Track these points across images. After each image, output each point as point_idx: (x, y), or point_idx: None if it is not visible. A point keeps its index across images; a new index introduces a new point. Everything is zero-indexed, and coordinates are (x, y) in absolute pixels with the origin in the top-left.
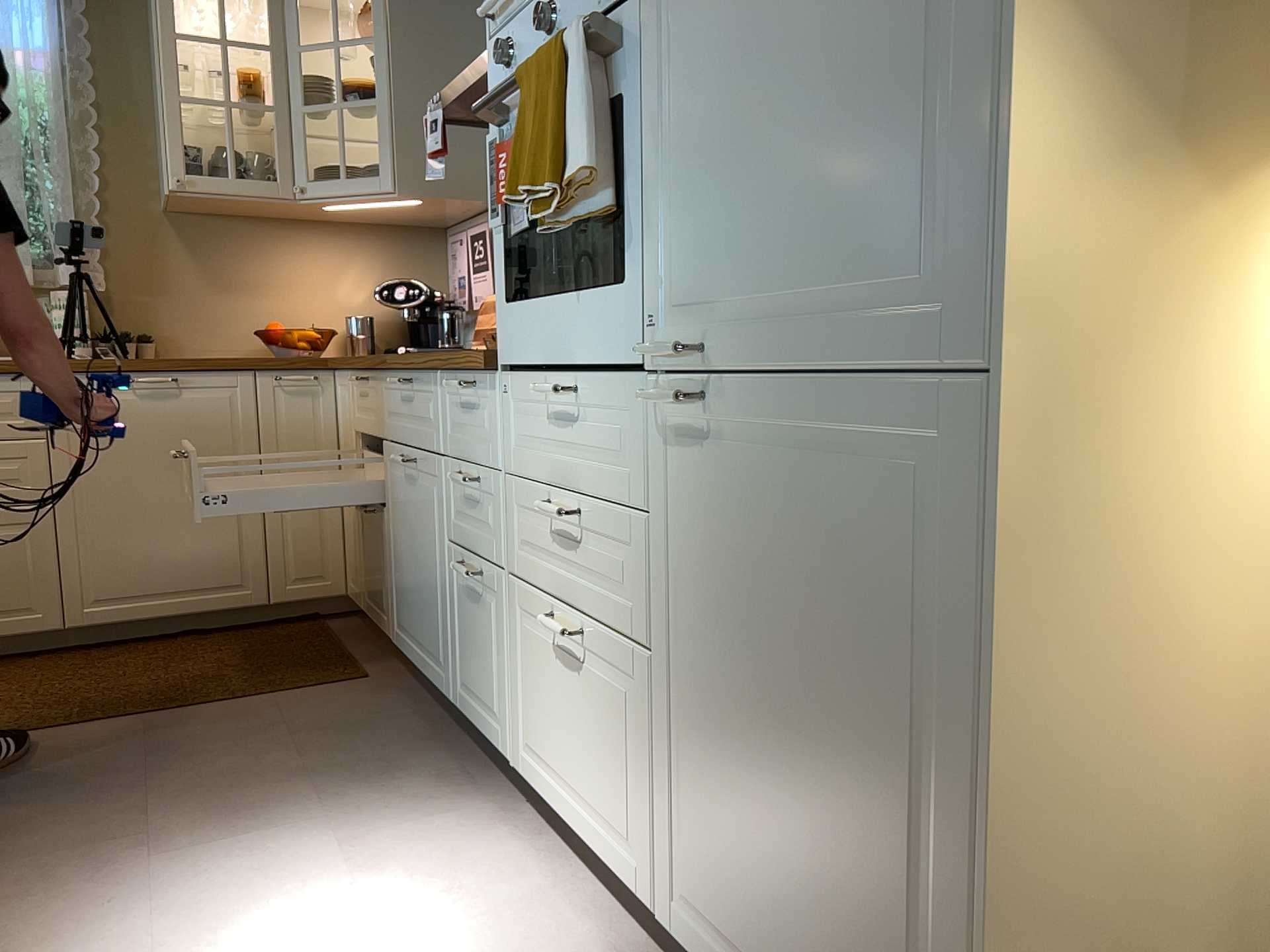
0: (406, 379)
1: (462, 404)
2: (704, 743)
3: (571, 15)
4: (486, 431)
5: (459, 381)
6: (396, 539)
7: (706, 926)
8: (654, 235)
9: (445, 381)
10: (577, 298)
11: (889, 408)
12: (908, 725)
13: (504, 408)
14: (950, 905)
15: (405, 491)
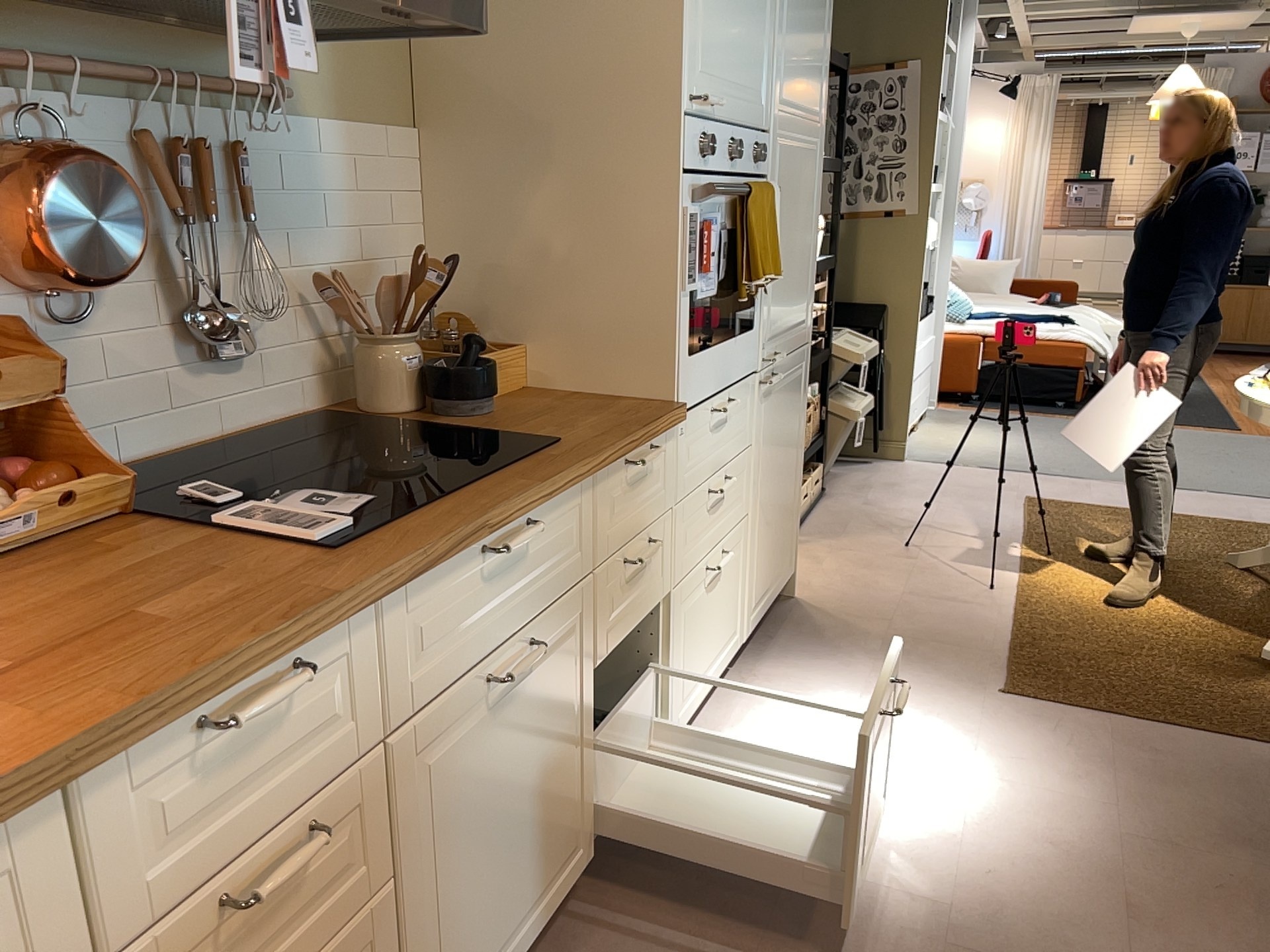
0: (529, 523)
1: (634, 479)
2: (761, 523)
3: (739, 162)
4: (657, 484)
5: (628, 458)
6: (450, 863)
7: (756, 602)
8: (760, 305)
9: (607, 472)
10: (731, 342)
11: (797, 358)
12: (794, 446)
13: (677, 448)
14: (795, 486)
15: (491, 729)
